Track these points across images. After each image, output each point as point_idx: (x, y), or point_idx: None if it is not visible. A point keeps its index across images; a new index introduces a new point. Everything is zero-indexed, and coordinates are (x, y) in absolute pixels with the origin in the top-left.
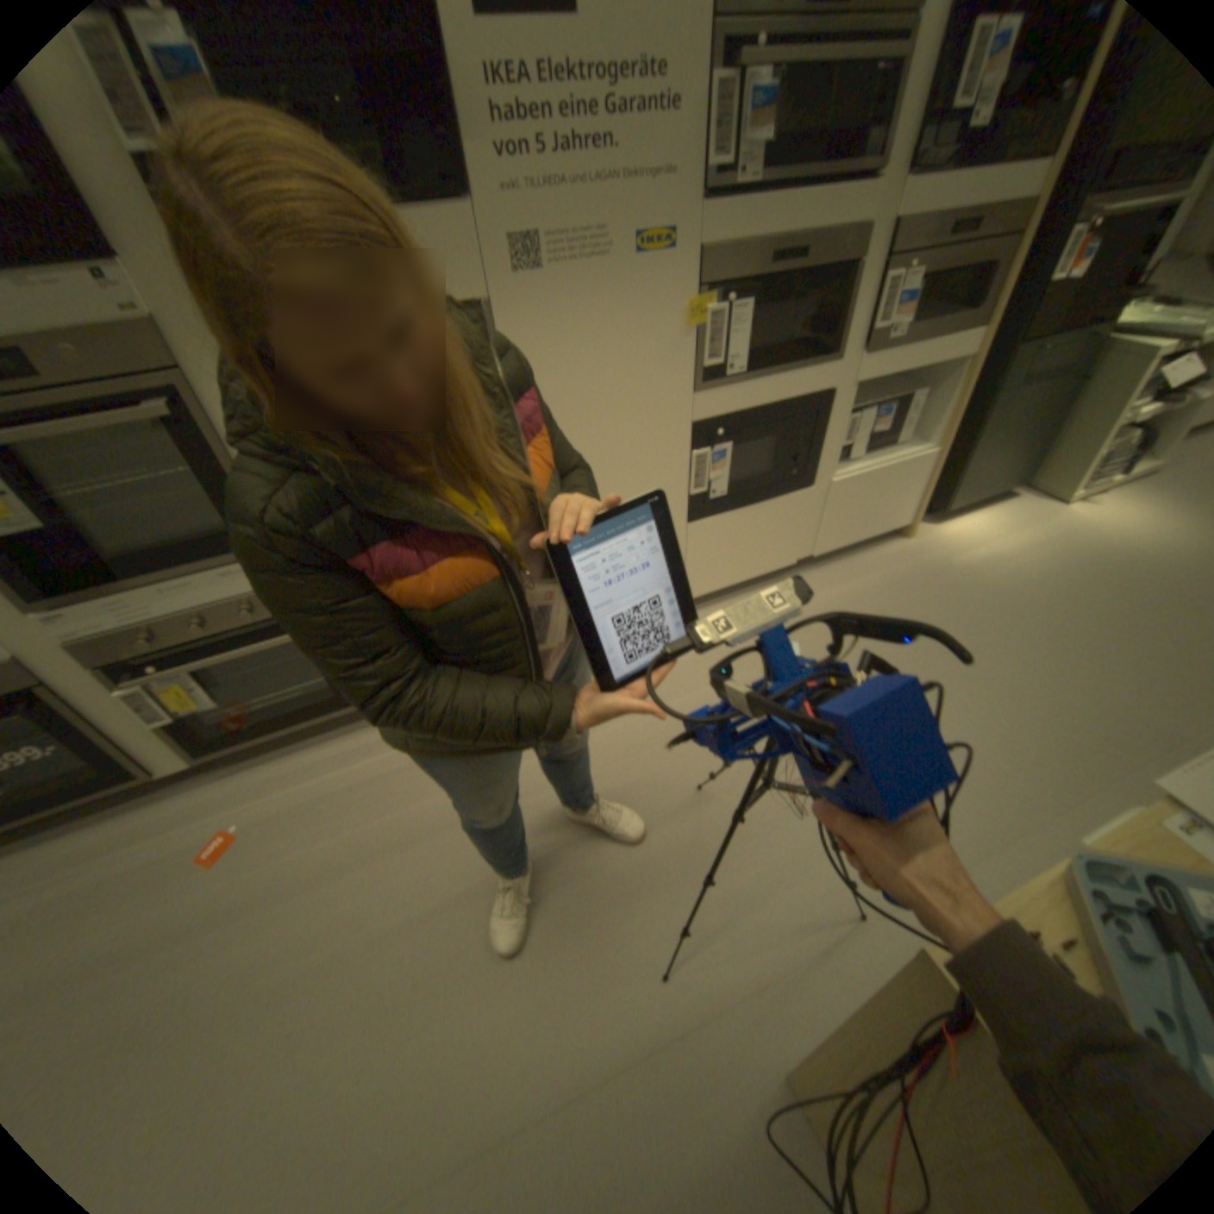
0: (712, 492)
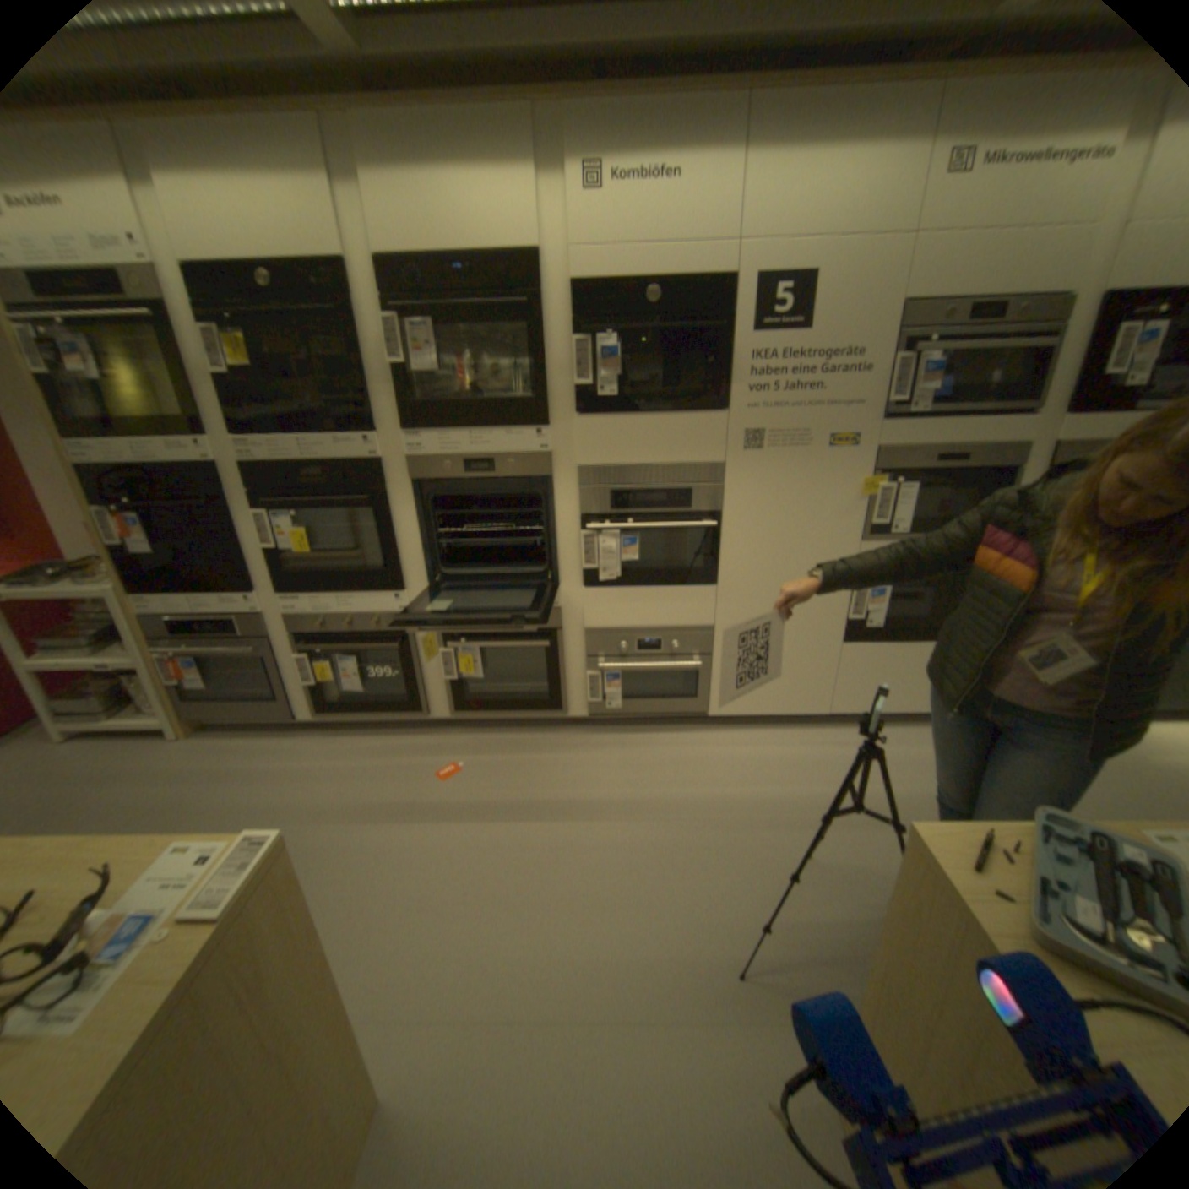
0: (870, 623)
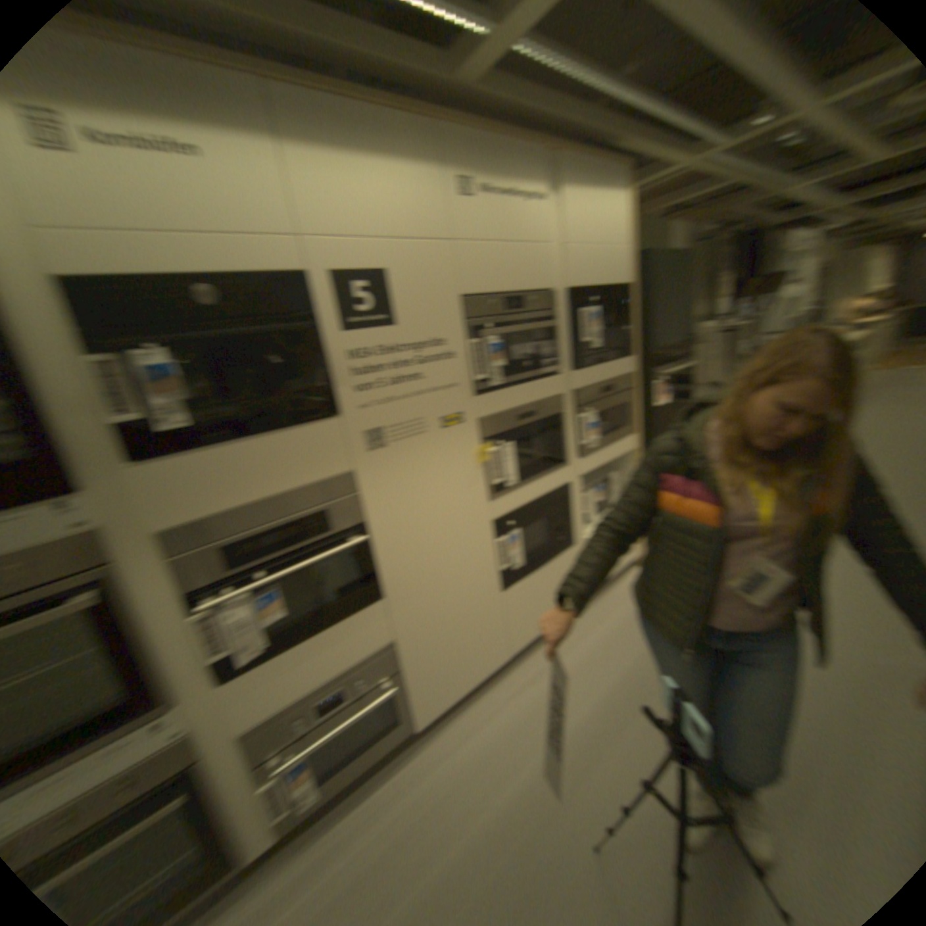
0: (509, 565)
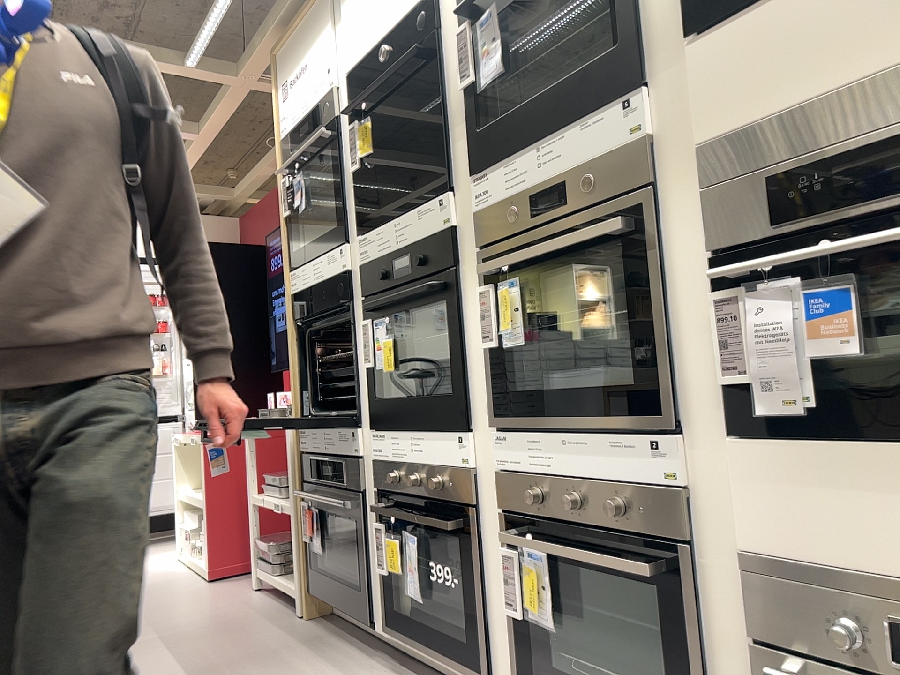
0: None
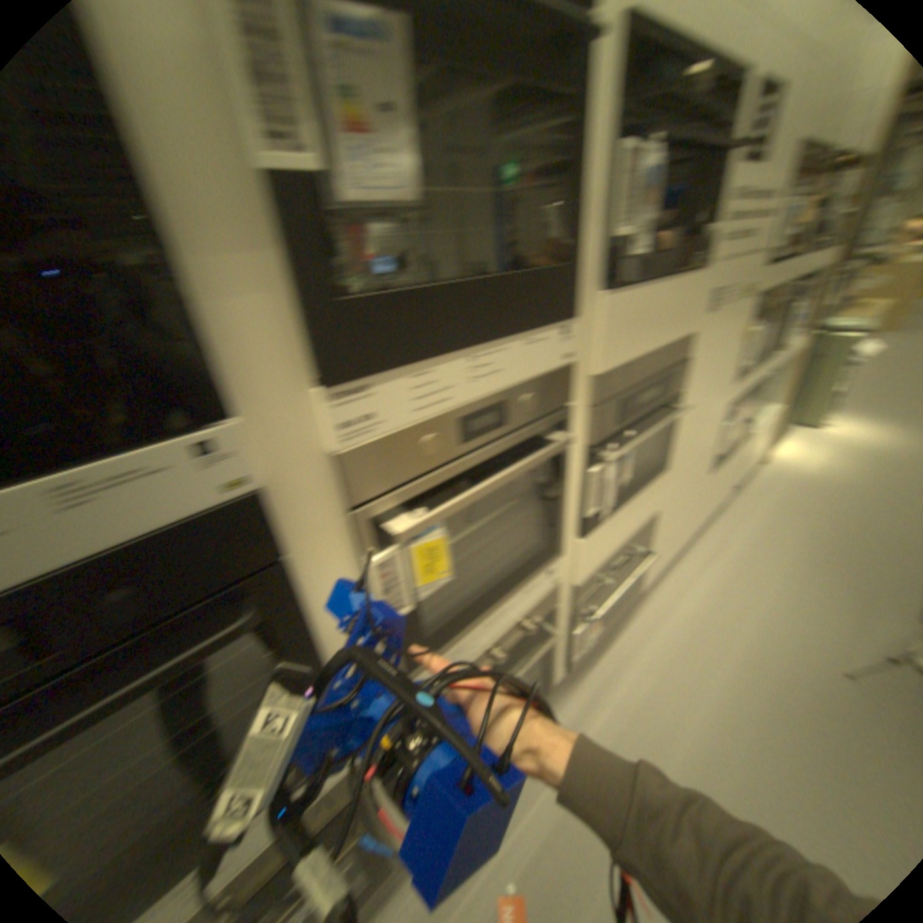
0: (724, 452)
